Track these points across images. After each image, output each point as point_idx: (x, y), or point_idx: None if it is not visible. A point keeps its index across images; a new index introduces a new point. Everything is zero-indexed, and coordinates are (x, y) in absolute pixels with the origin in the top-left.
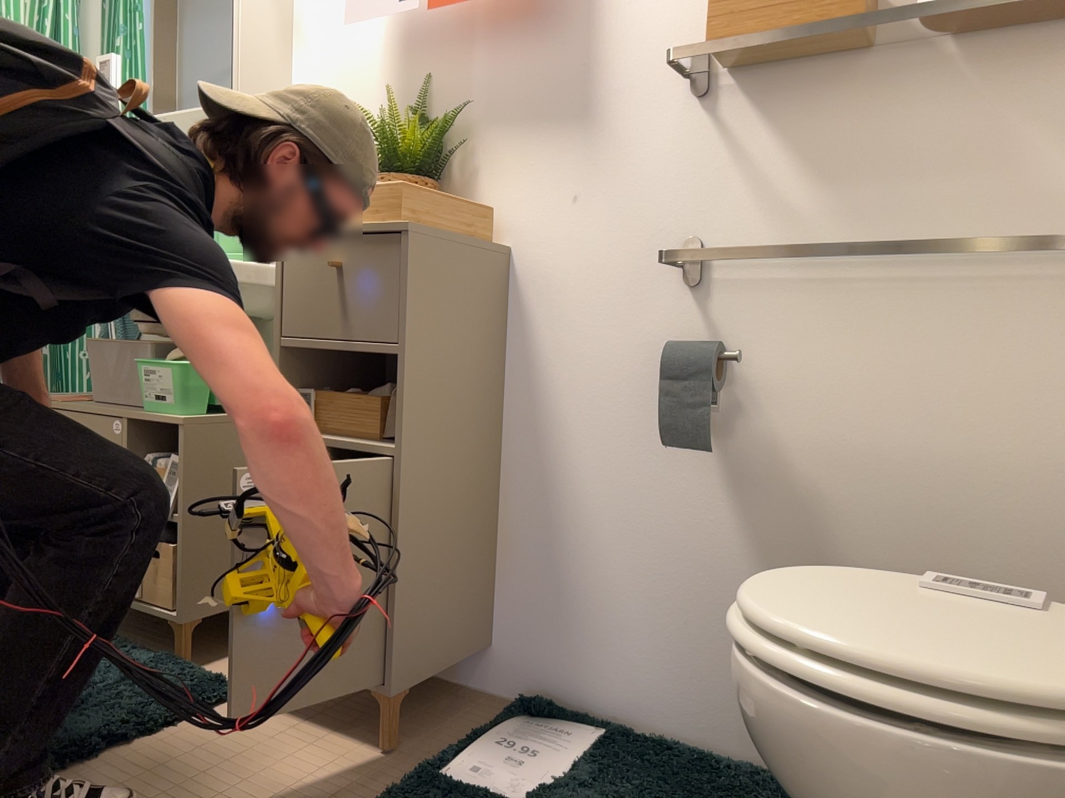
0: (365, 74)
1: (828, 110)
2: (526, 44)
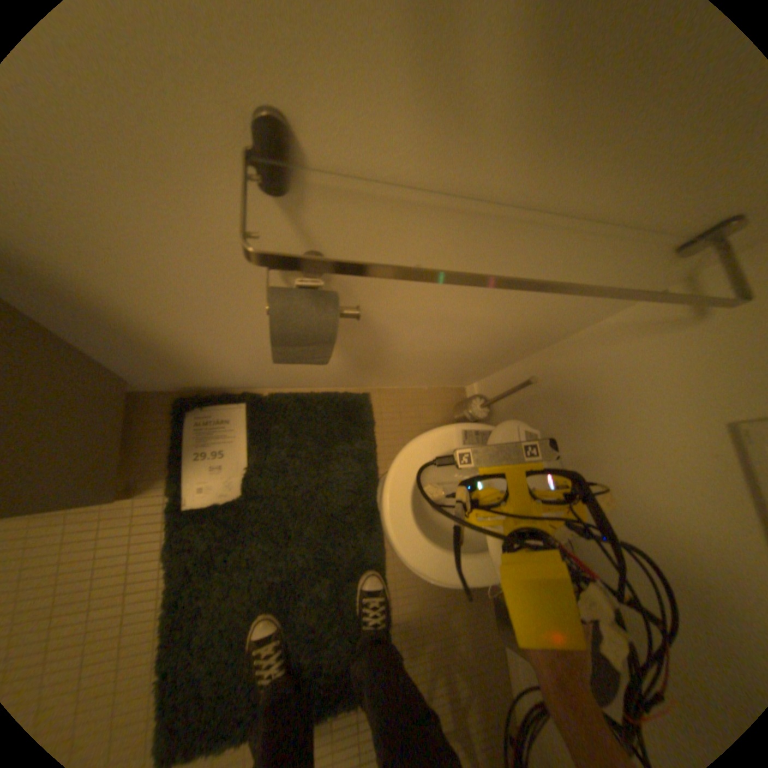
0: None
1: None
2: None
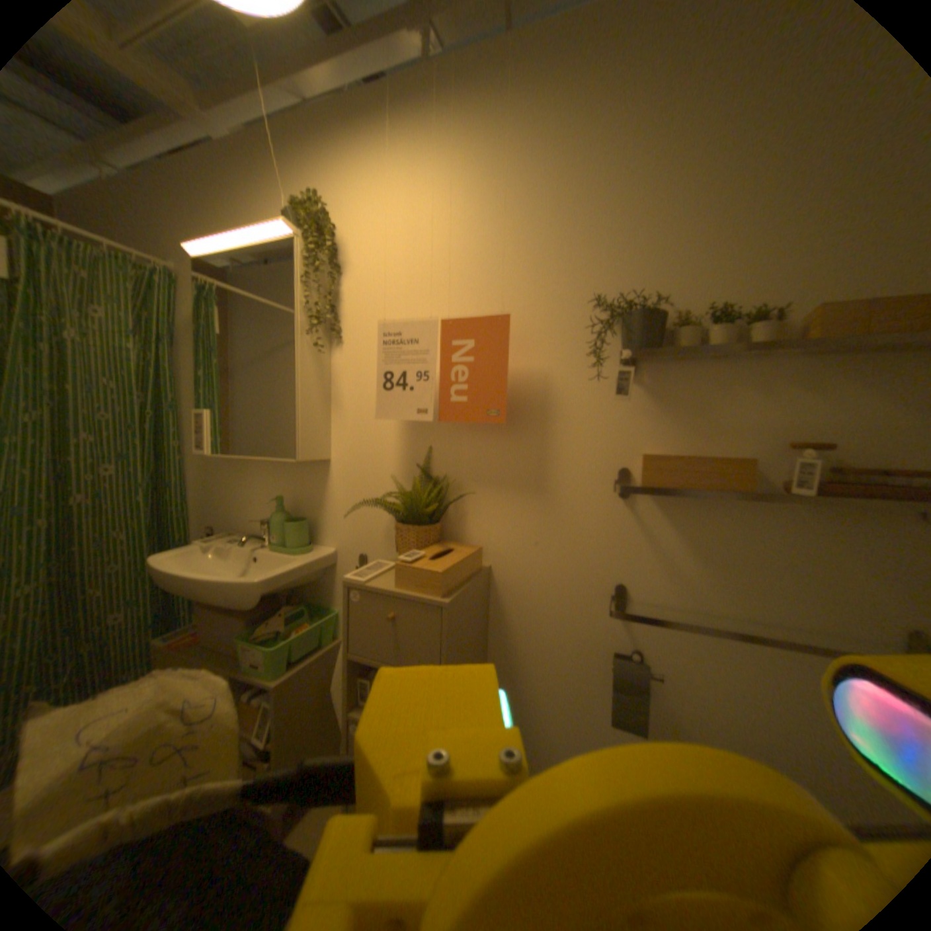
0: (382, 433)
1: (721, 521)
2: (501, 436)
